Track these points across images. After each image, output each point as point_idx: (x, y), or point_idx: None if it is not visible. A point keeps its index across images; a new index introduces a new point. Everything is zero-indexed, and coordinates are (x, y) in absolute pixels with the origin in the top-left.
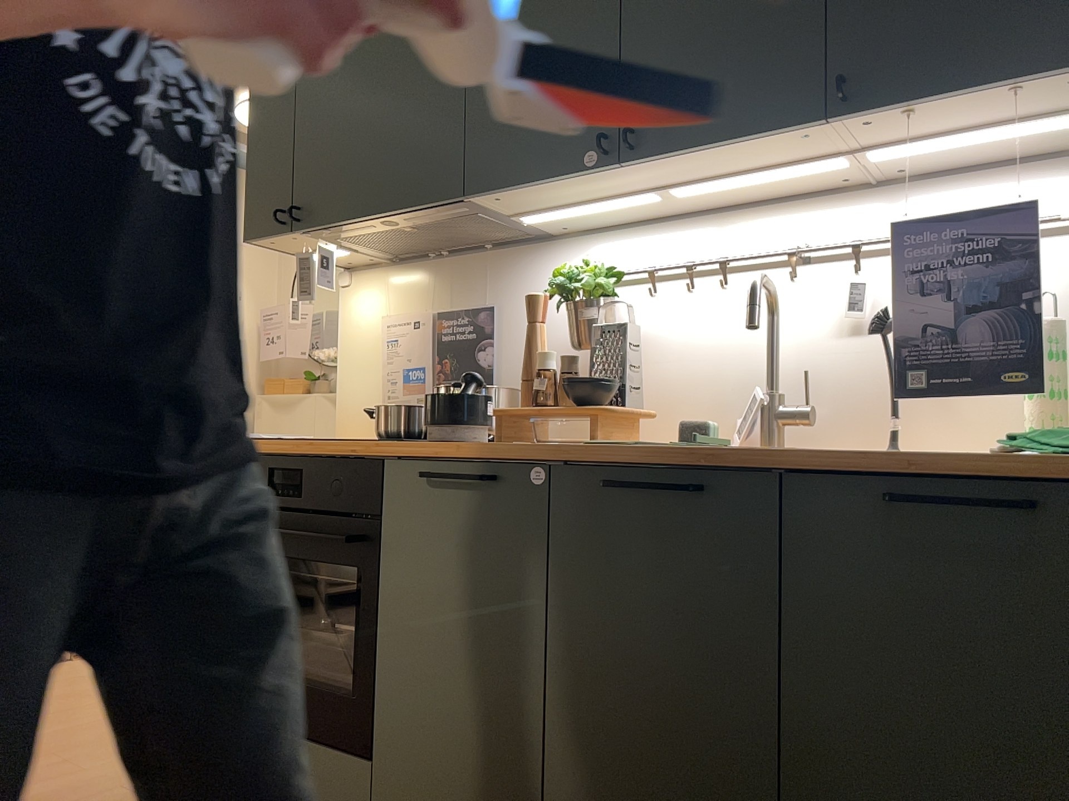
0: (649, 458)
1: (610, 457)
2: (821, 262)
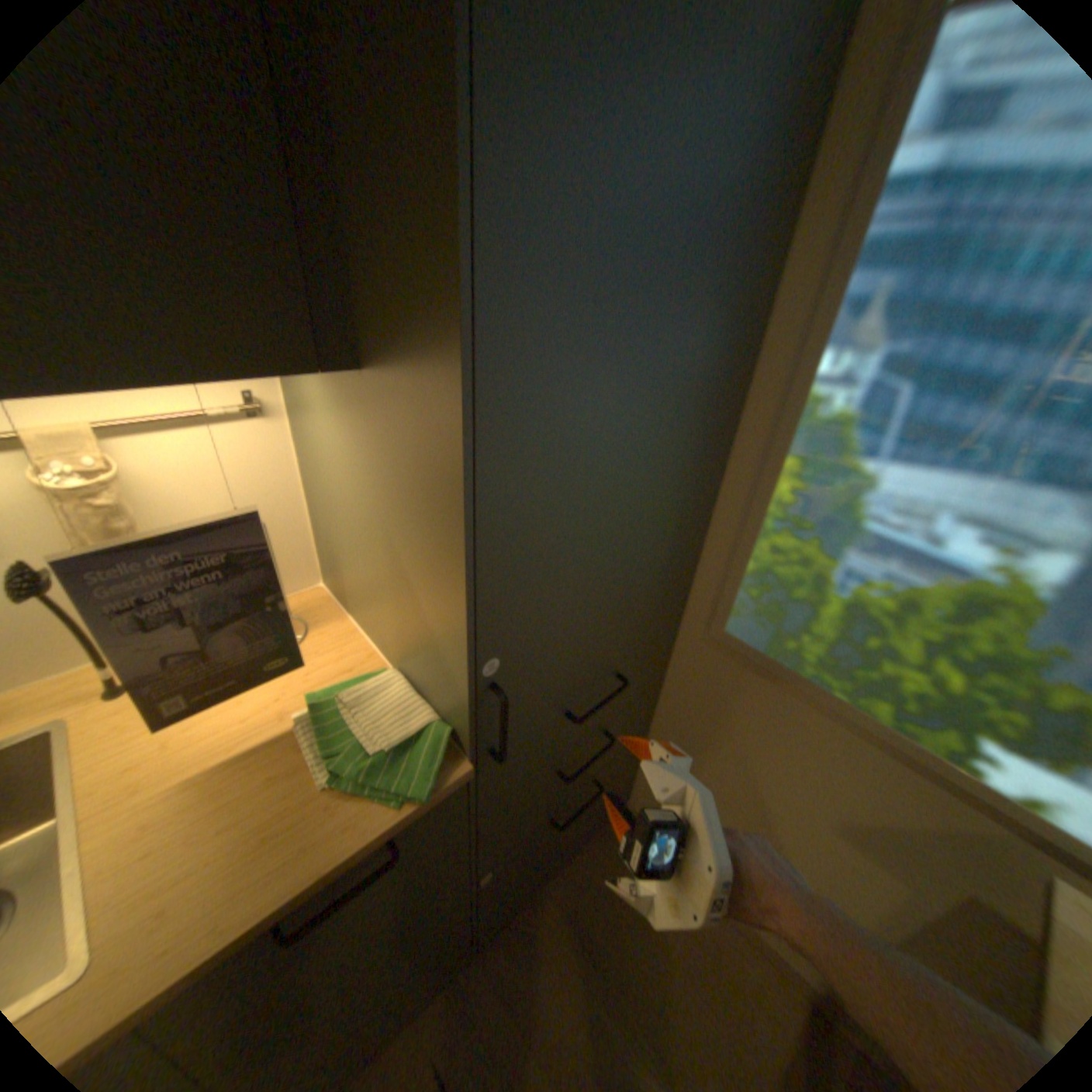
0: None
1: None
2: None
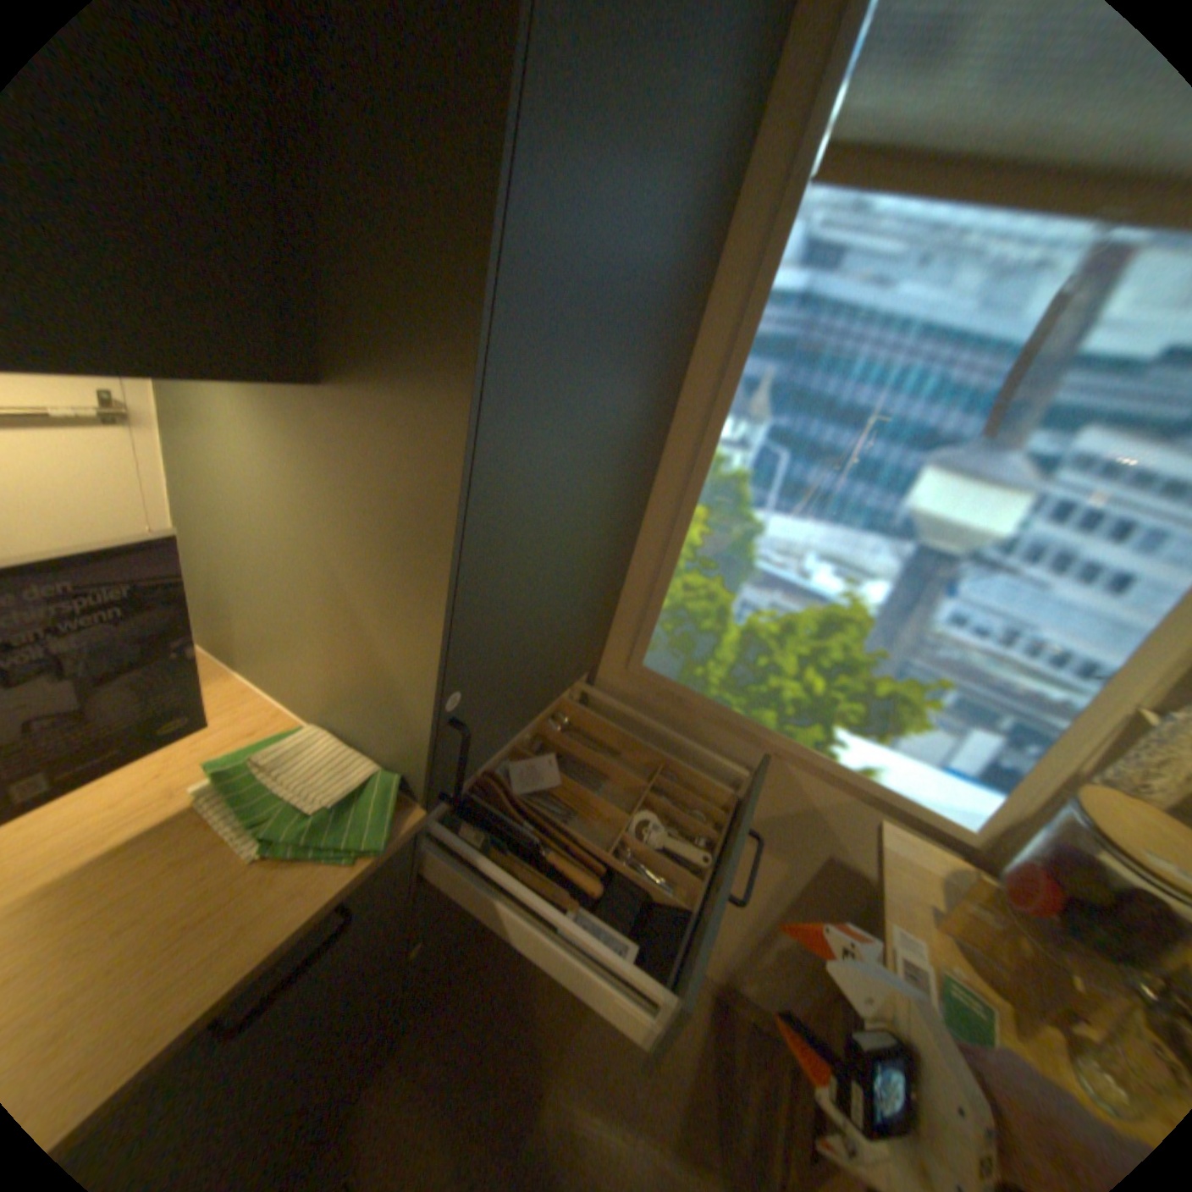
0: None
1: None
2: None
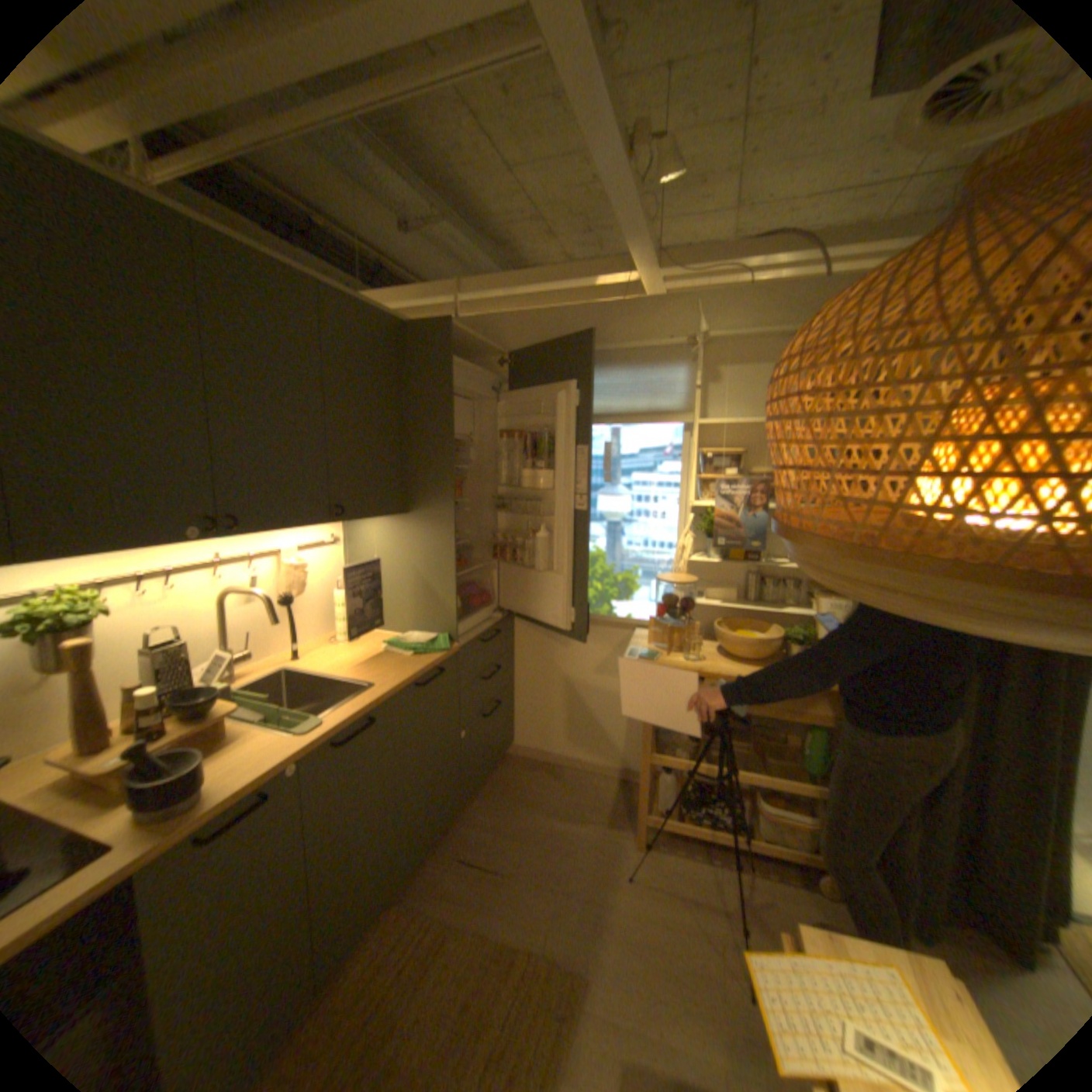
0: (343, 721)
1: (335, 732)
2: (216, 562)
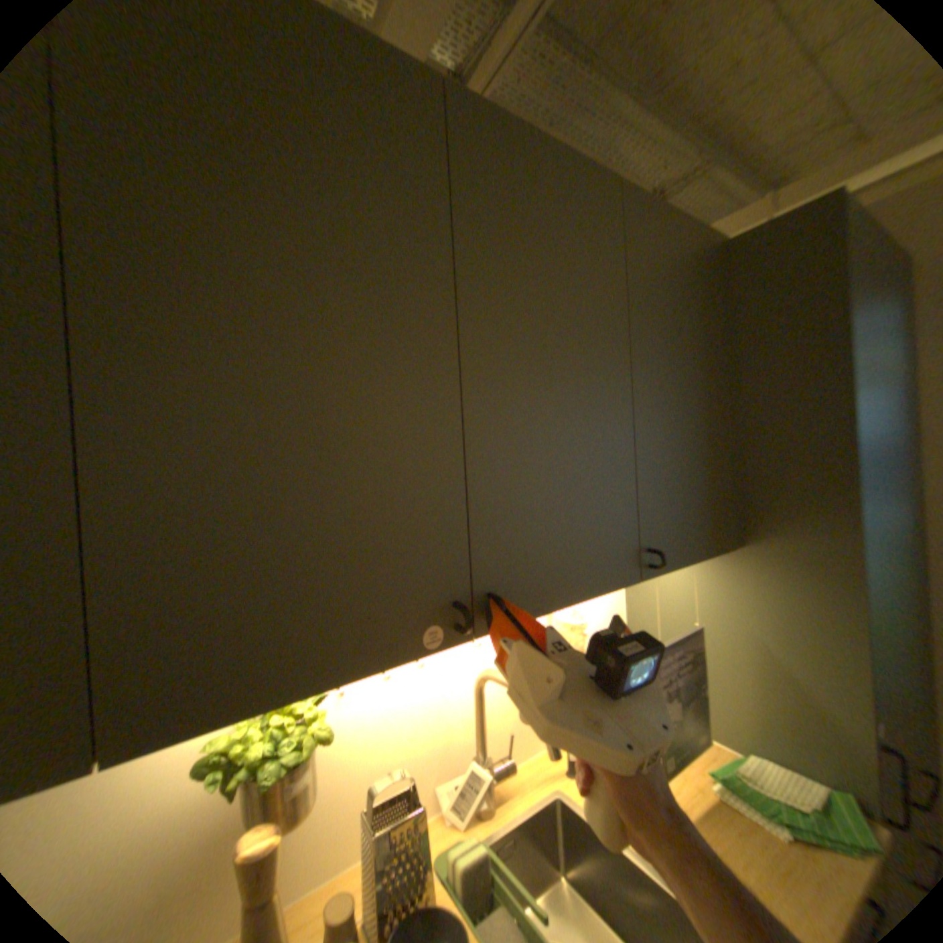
0: None
1: None
2: None
